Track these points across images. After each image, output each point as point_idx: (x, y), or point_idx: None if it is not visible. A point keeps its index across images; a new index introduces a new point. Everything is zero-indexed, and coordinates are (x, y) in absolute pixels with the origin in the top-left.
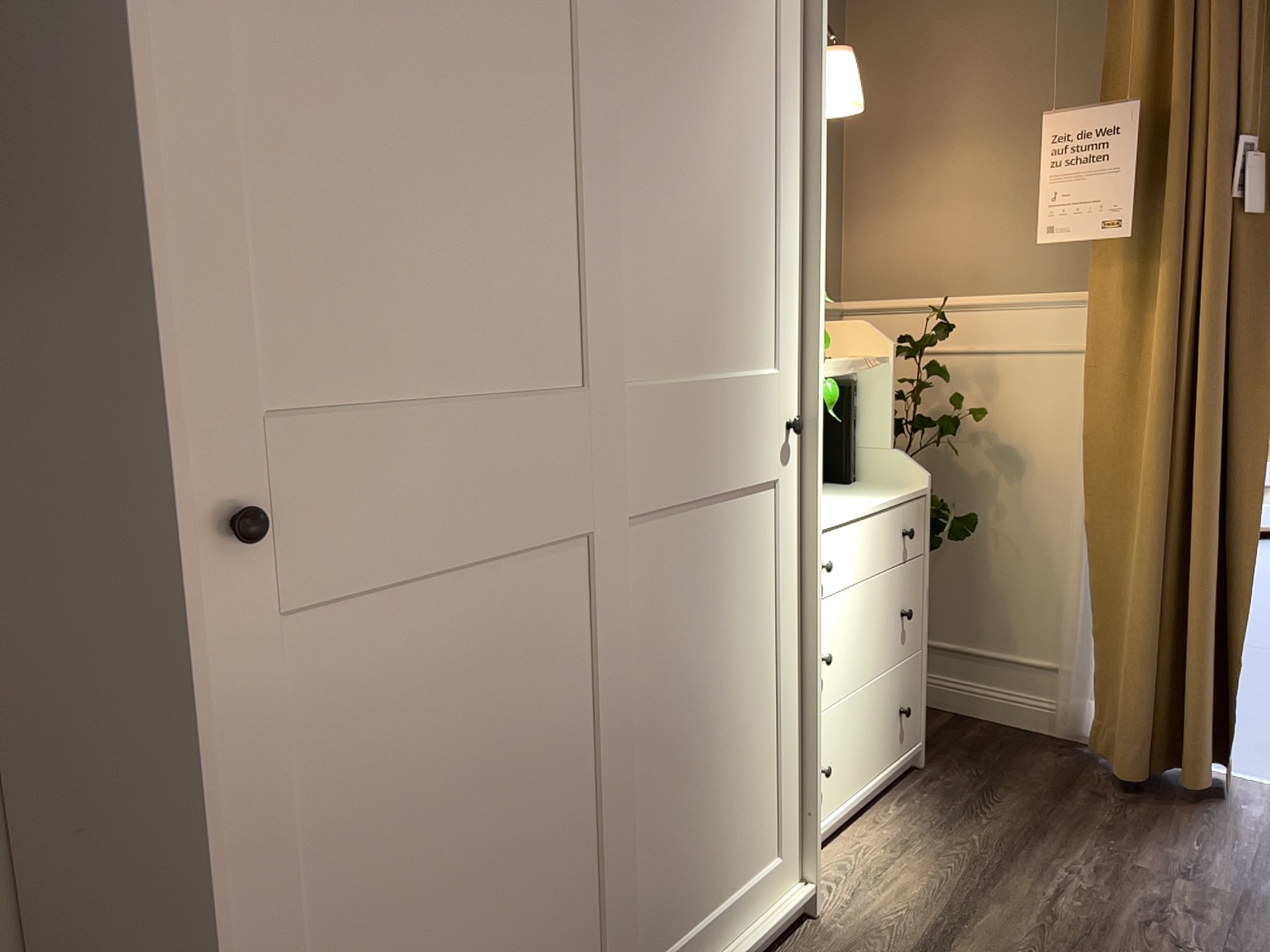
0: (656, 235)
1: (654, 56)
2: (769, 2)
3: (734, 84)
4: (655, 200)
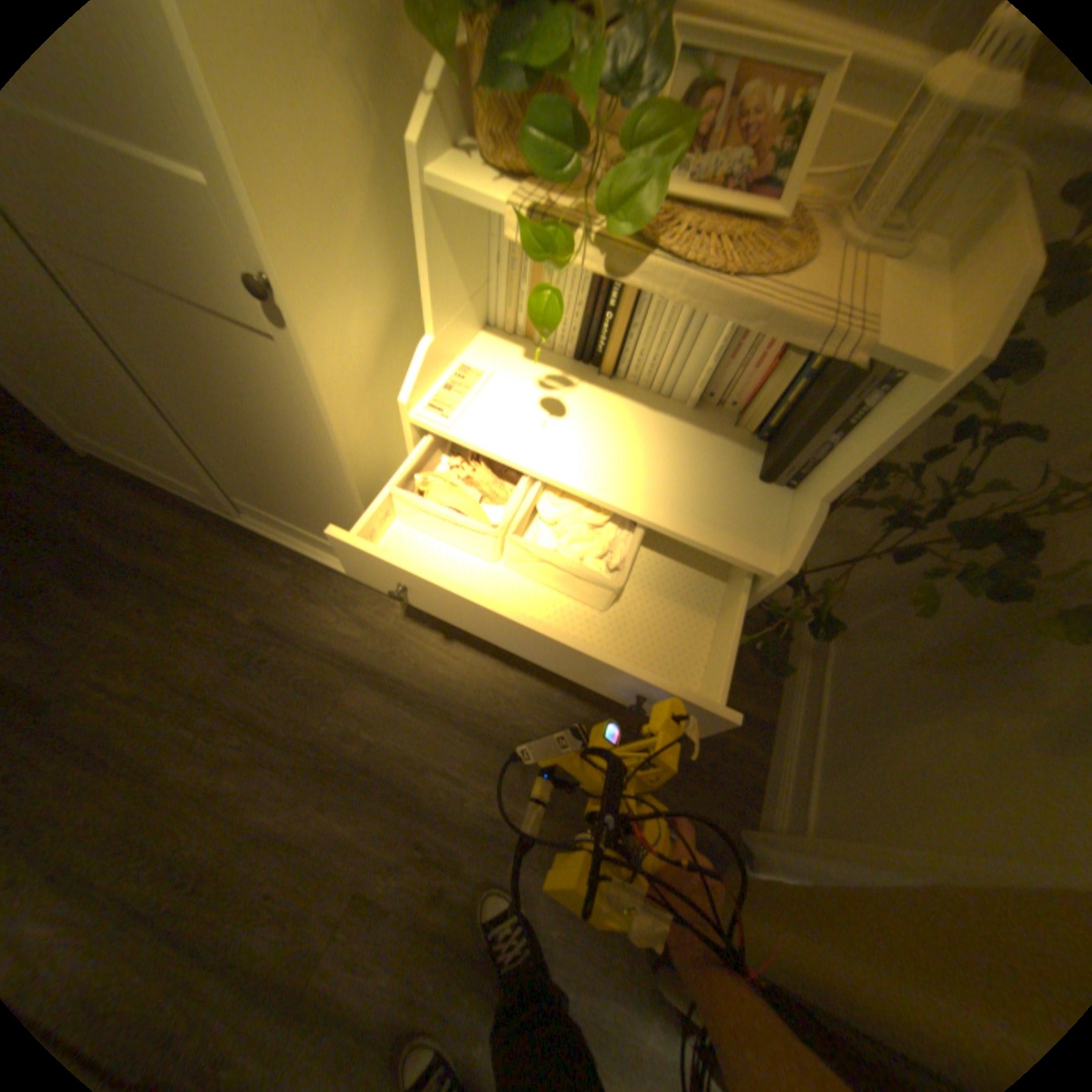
0: None
1: None
2: None
3: None
4: None
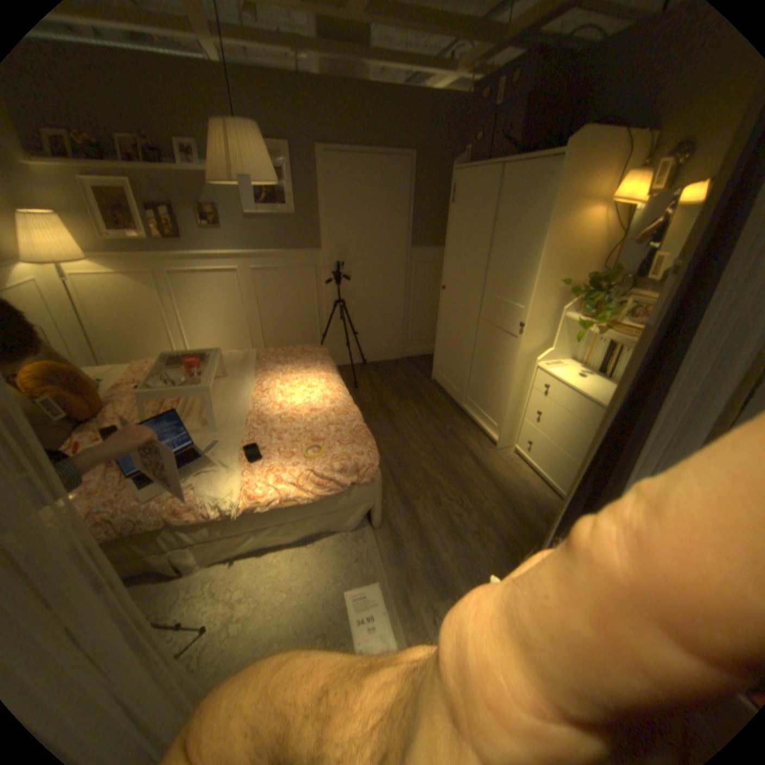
0: (502, 263)
1: (510, 222)
2: (550, 196)
3: (531, 225)
4: (504, 255)
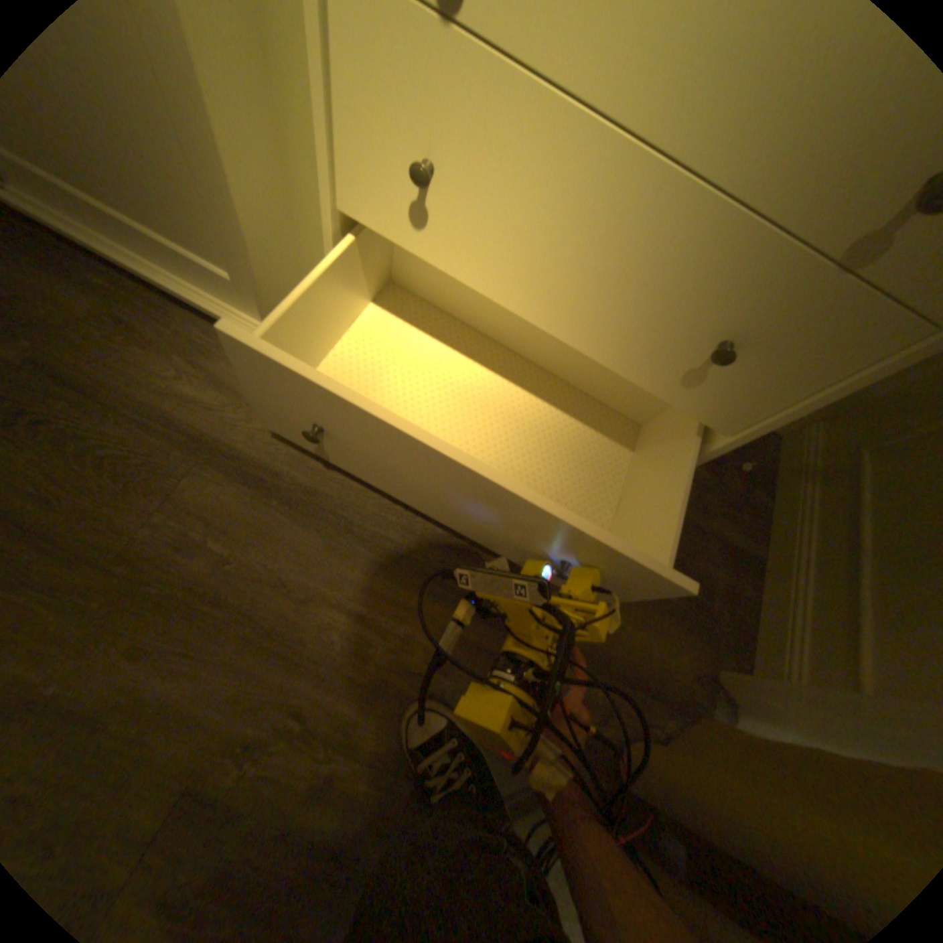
0: None
1: None
2: None
3: None
4: None
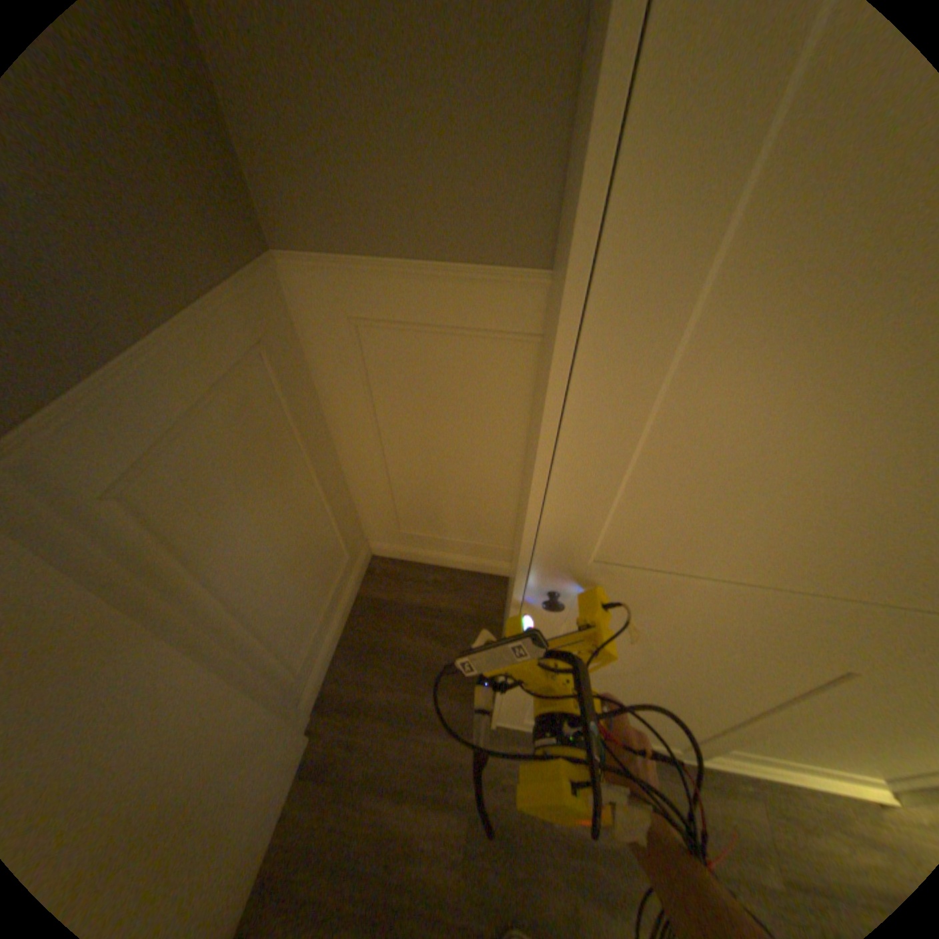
0: None
1: None
2: None
3: None
4: None
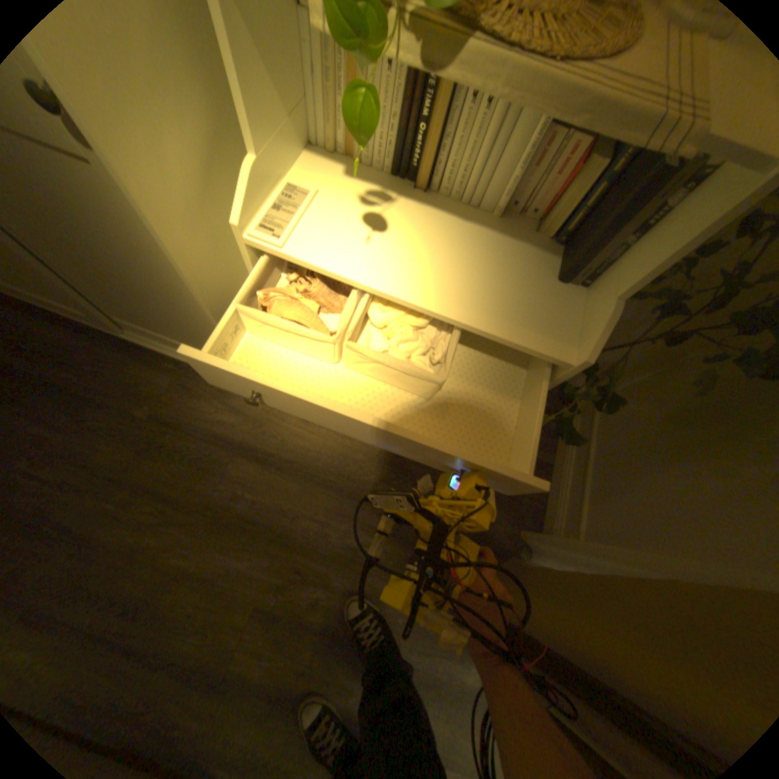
0: None
1: None
2: None
3: None
4: None
